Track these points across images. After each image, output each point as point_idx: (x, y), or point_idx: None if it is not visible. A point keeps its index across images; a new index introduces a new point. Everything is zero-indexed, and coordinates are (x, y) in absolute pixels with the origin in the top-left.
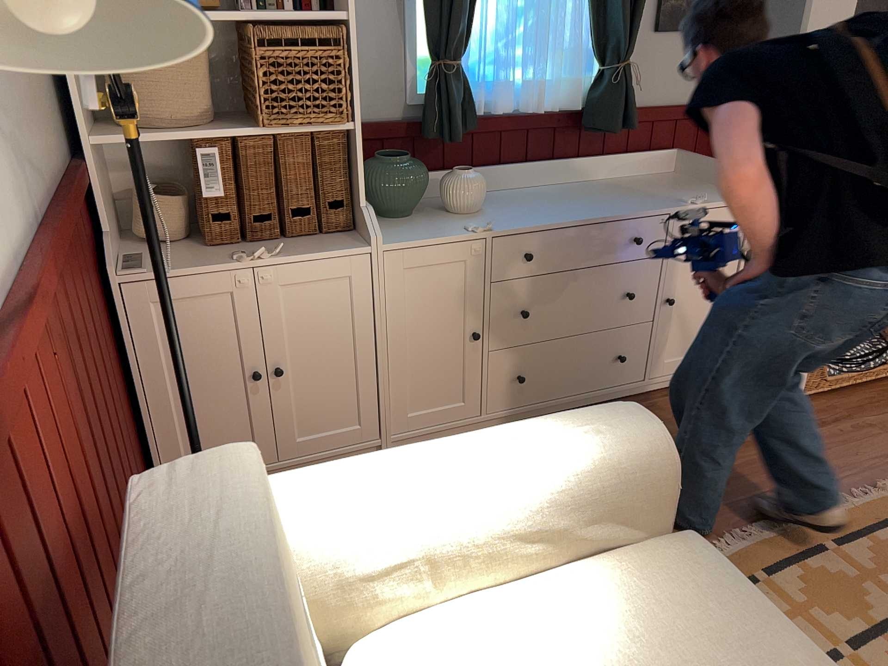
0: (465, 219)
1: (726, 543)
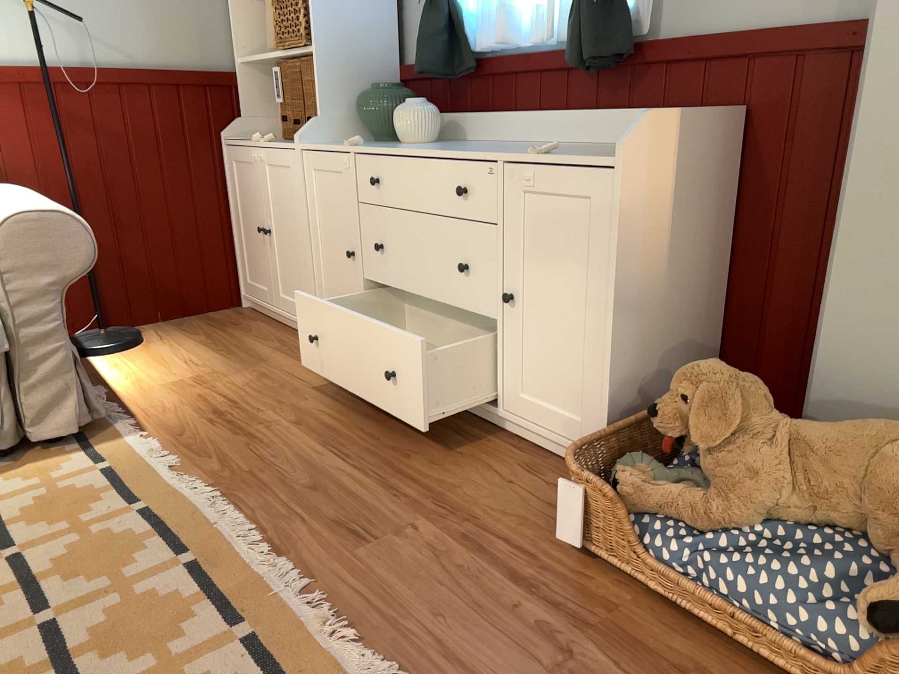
0: (387, 145)
1: (199, 488)
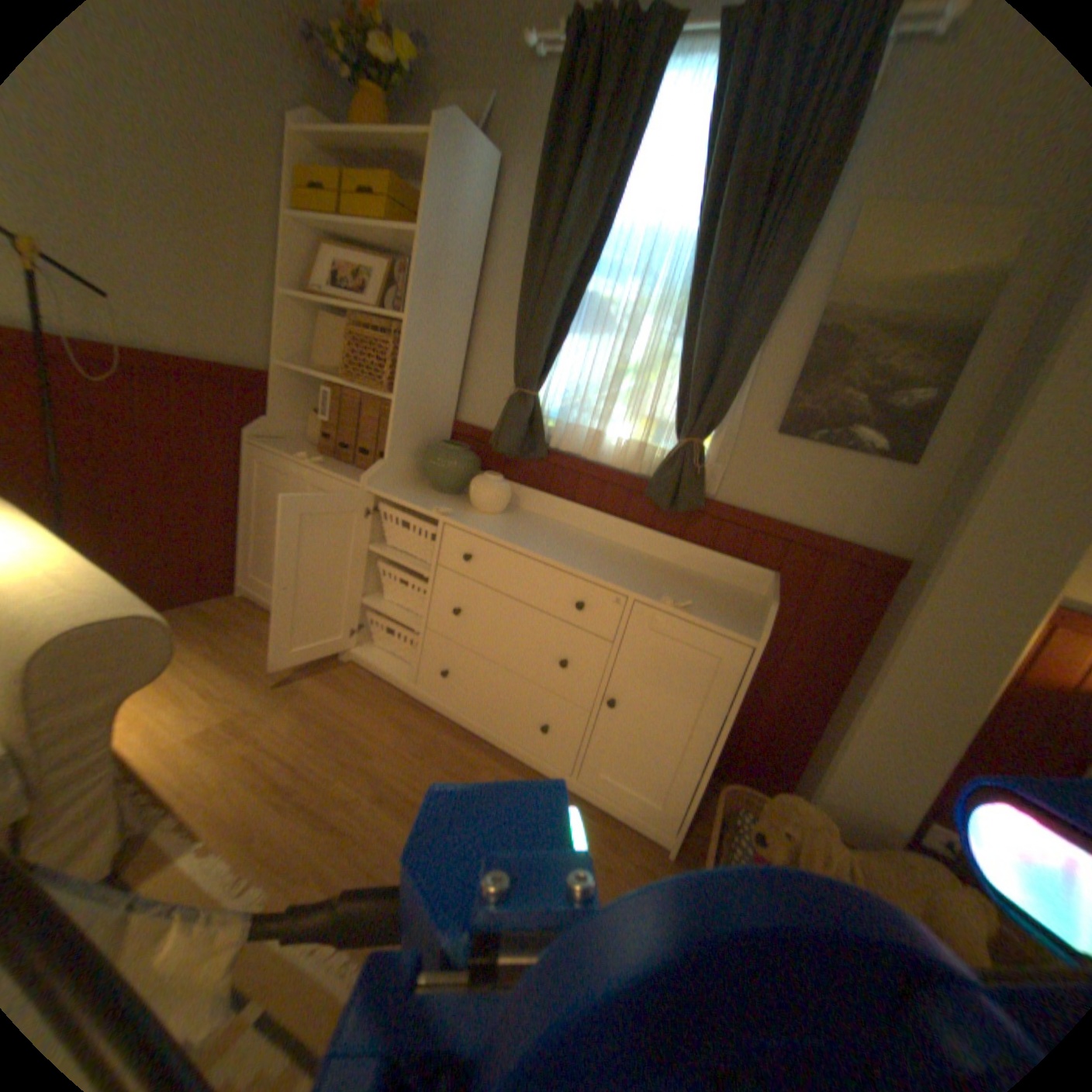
0: (466, 510)
1: (318, 952)
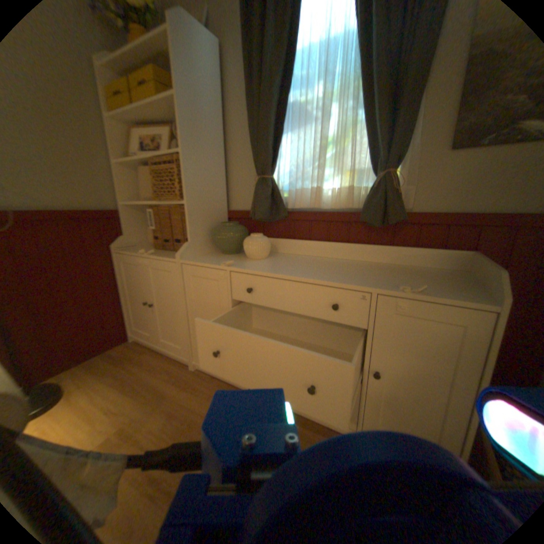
0: (244, 260)
1: None
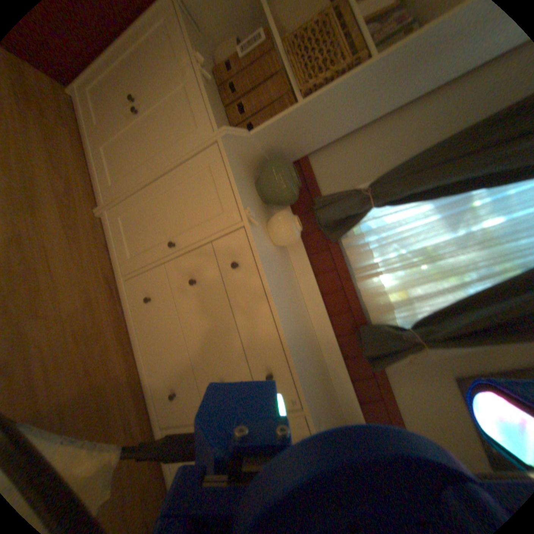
0: (262, 227)
1: None
